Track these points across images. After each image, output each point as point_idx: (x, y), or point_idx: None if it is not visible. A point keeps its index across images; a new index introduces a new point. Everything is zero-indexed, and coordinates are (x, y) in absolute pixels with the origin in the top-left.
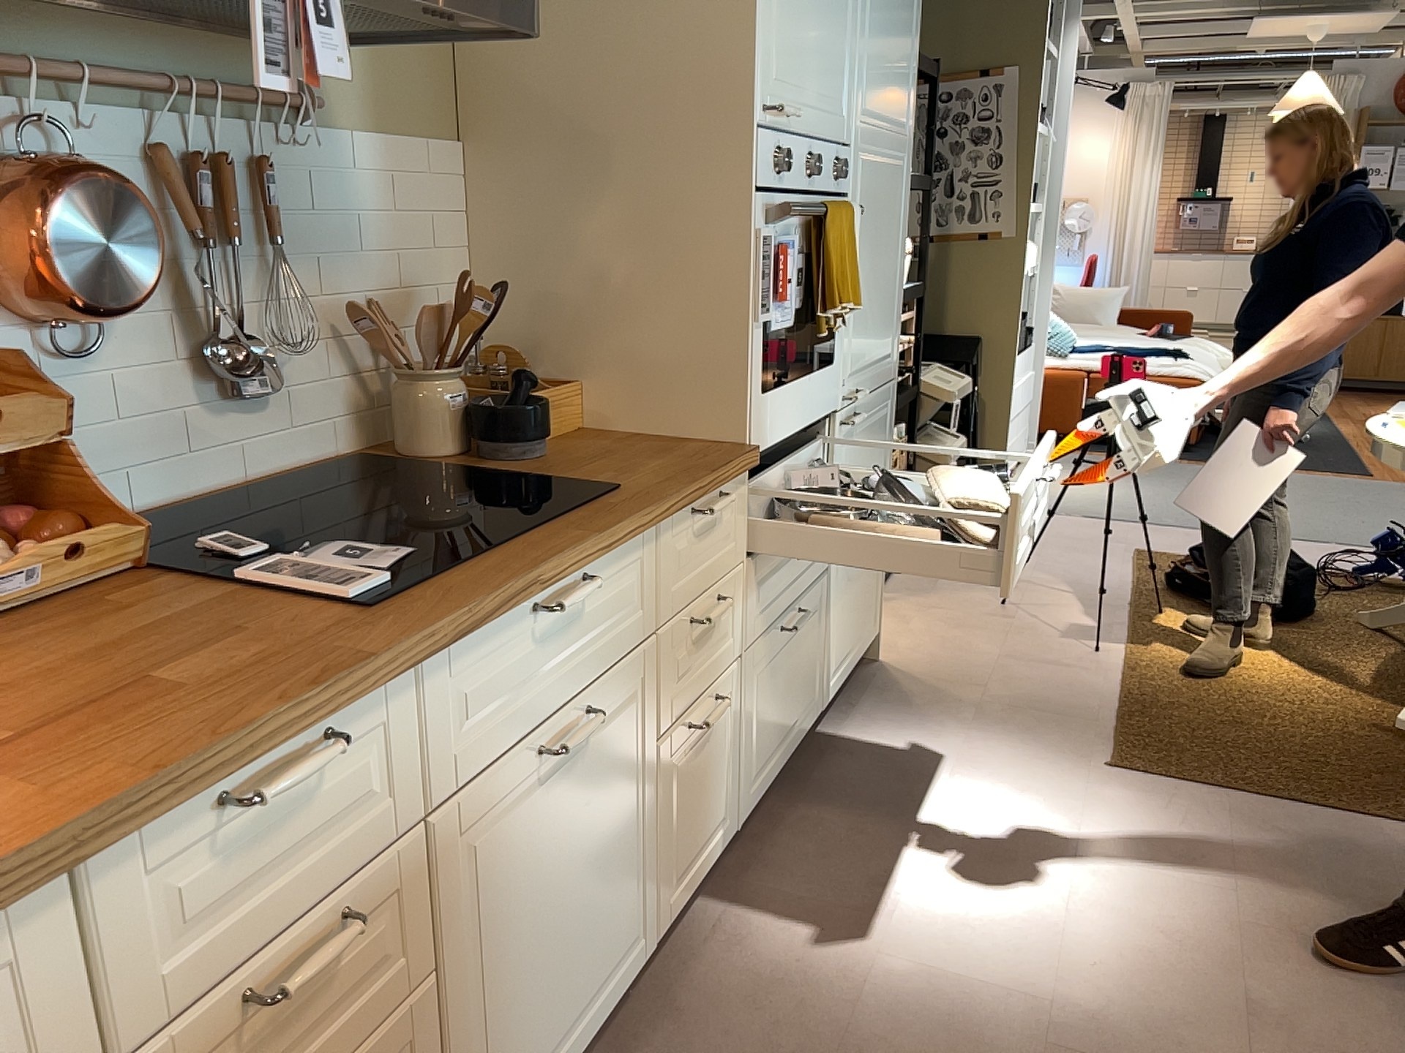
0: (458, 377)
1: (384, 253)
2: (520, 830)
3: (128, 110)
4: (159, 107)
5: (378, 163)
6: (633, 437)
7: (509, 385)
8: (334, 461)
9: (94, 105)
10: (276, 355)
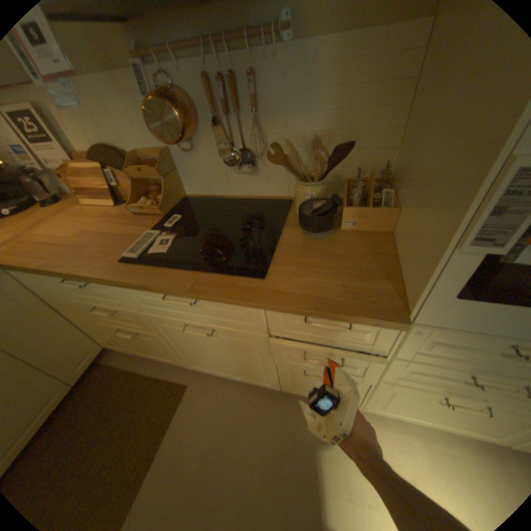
0: (314, 186)
1: (330, 110)
2: (185, 333)
3: (194, 55)
4: (207, 50)
5: (334, 52)
6: (386, 256)
7: (365, 195)
8: (286, 198)
9: (182, 57)
10: (261, 156)
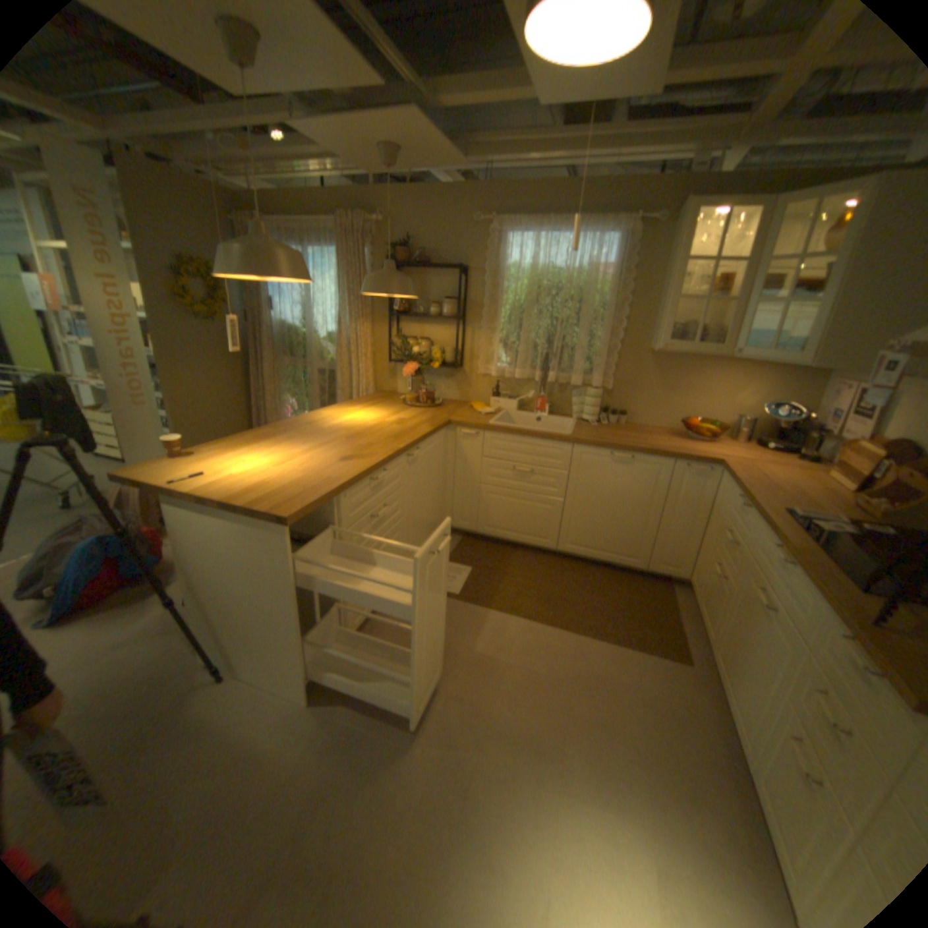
0: None
1: None
2: (754, 603)
3: None
4: None
5: None
6: None
7: None
8: None
9: None
10: None
